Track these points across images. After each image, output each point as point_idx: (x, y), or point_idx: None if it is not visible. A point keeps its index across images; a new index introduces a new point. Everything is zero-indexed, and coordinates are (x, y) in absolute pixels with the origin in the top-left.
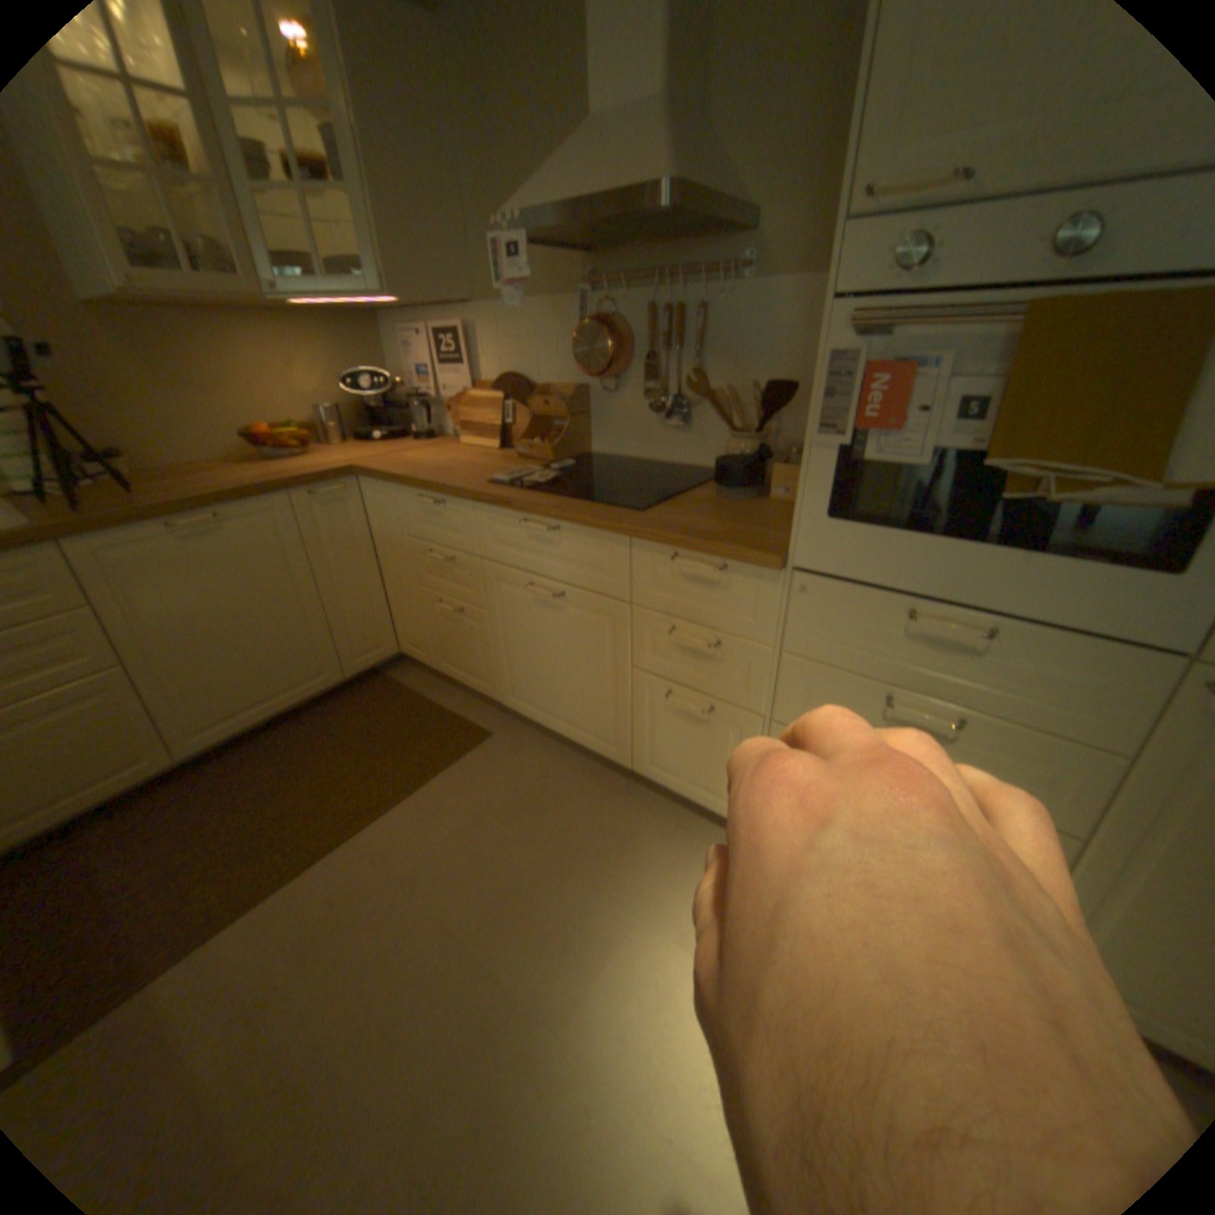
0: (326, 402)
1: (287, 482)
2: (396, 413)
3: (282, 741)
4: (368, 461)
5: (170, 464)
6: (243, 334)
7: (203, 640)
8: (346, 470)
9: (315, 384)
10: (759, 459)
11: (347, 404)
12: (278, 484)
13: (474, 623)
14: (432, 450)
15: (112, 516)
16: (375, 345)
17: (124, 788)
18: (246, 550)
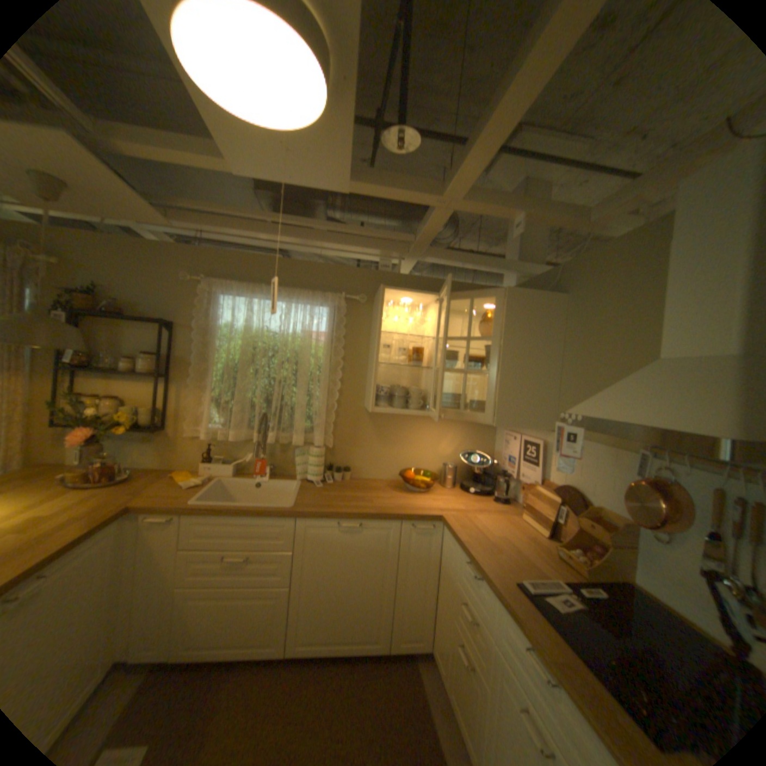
0: (453, 462)
1: (403, 518)
2: (491, 478)
3: (336, 683)
4: (454, 516)
5: (367, 479)
6: (423, 425)
7: (327, 592)
8: (438, 519)
9: (450, 452)
10: None
11: (464, 466)
12: (398, 518)
13: (480, 692)
14: (499, 520)
15: (320, 514)
16: (492, 436)
17: (259, 660)
18: (368, 549)
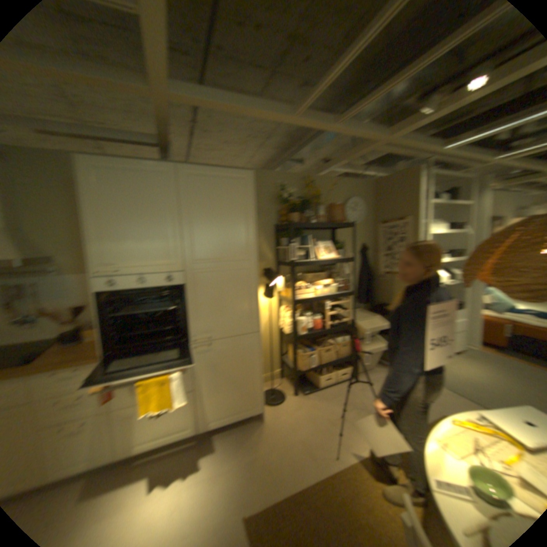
0: None
1: None
2: None
3: None
4: None
5: None
6: None
7: None
8: None
9: None
10: (71, 334)
11: None
12: None
13: None
14: None
15: None
16: None
17: None
18: None
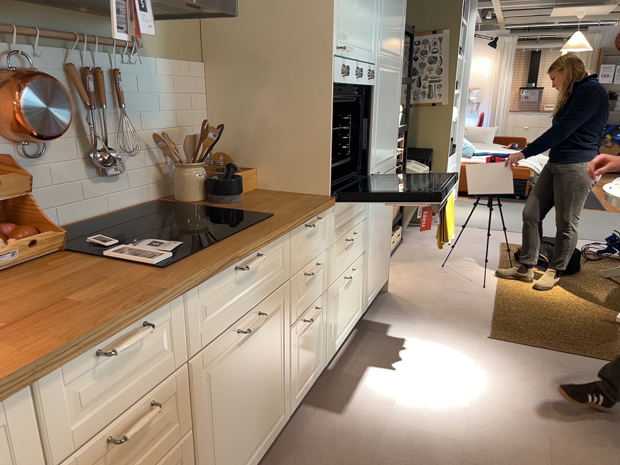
0: None
1: None
2: None
3: None
4: None
5: None
6: None
7: None
8: None
9: None
10: (226, 174)
11: None
12: None
13: None
14: None
15: None
16: None
17: None
18: None
